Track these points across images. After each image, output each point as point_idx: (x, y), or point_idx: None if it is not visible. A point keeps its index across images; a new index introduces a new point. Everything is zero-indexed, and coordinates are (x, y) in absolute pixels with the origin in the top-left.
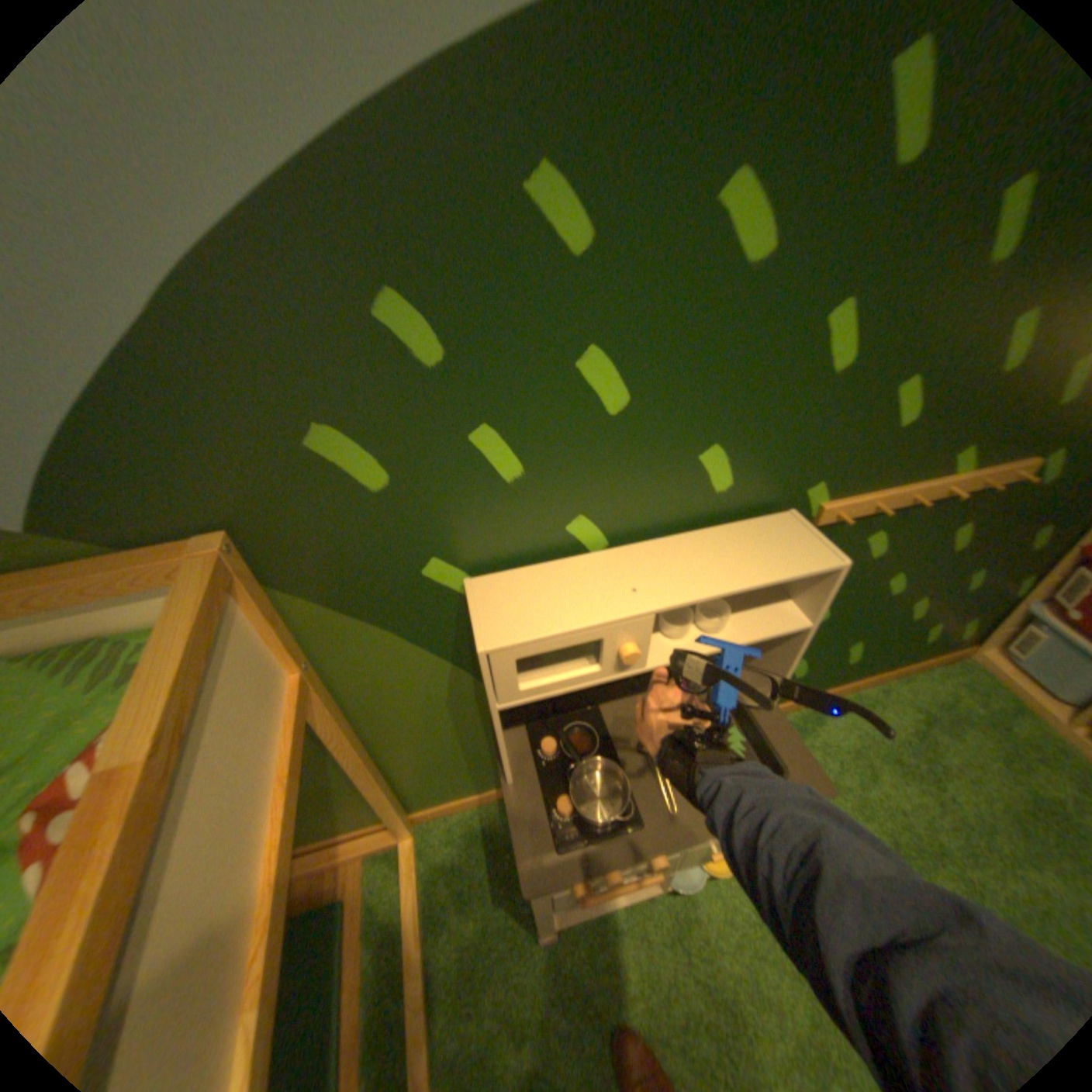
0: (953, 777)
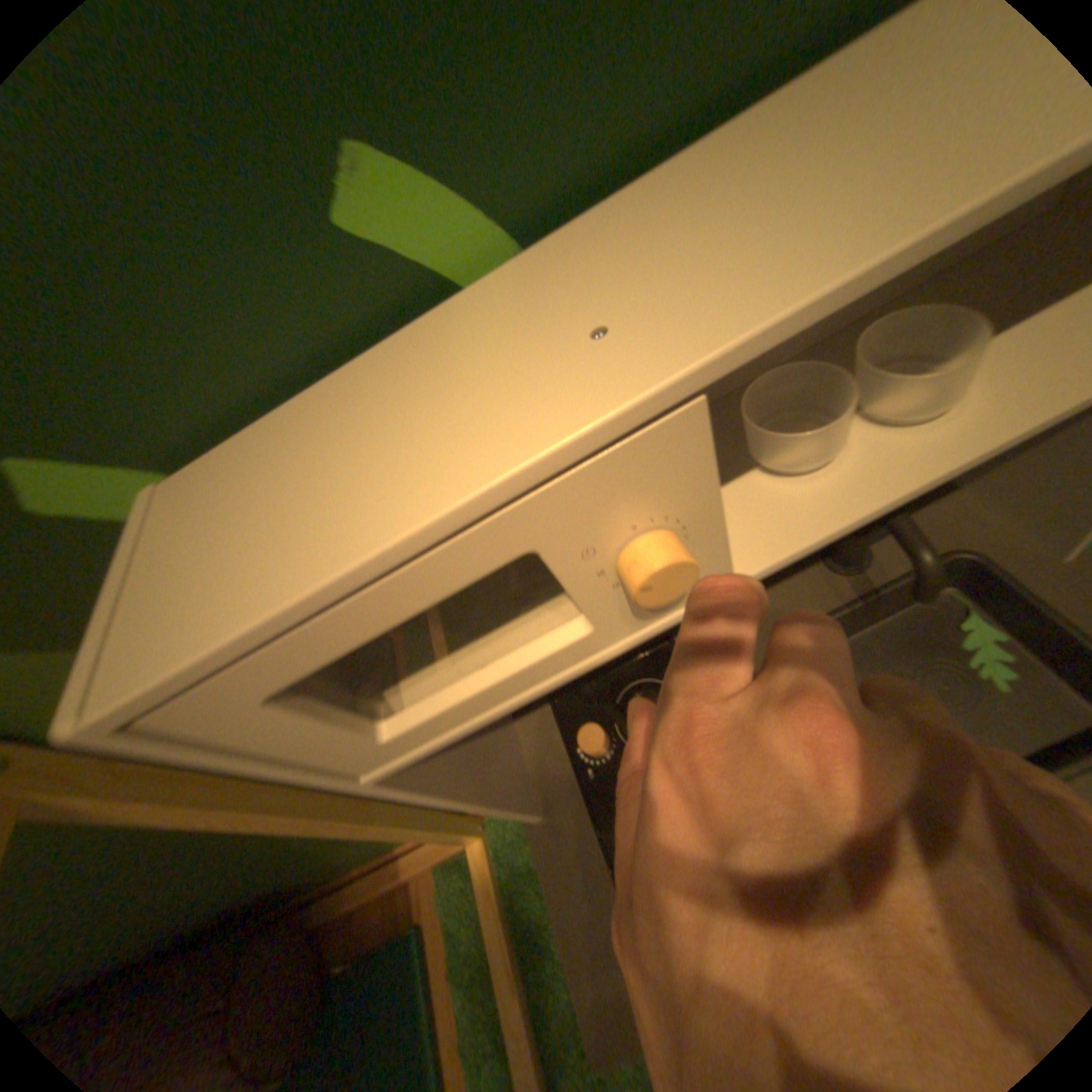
0: None
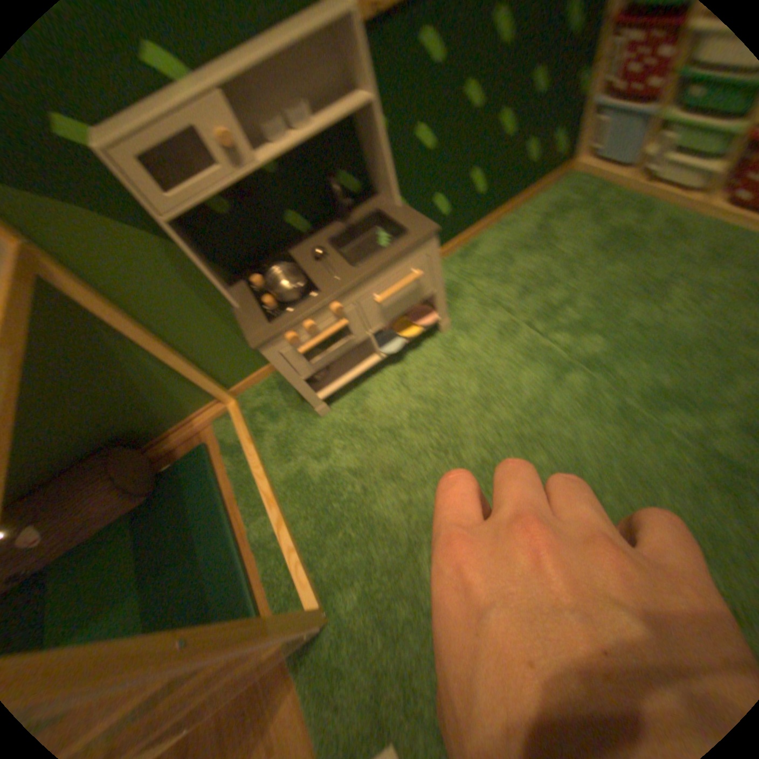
0: (561, 239)
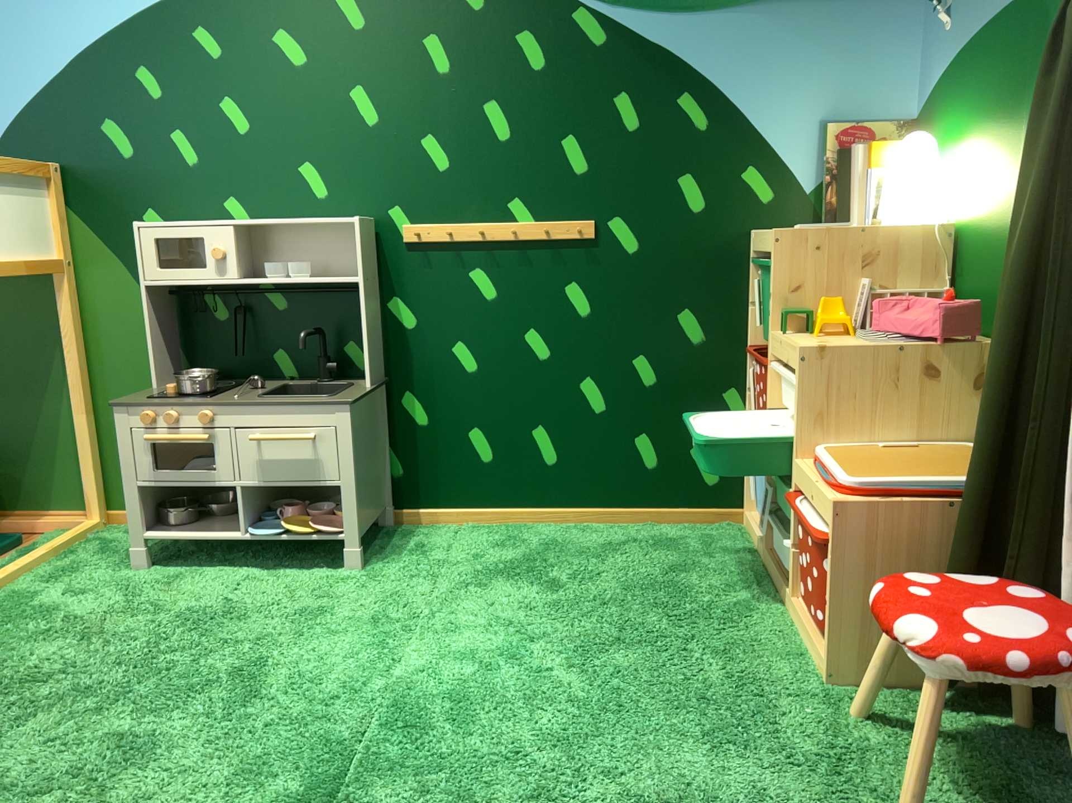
0: (604, 566)
